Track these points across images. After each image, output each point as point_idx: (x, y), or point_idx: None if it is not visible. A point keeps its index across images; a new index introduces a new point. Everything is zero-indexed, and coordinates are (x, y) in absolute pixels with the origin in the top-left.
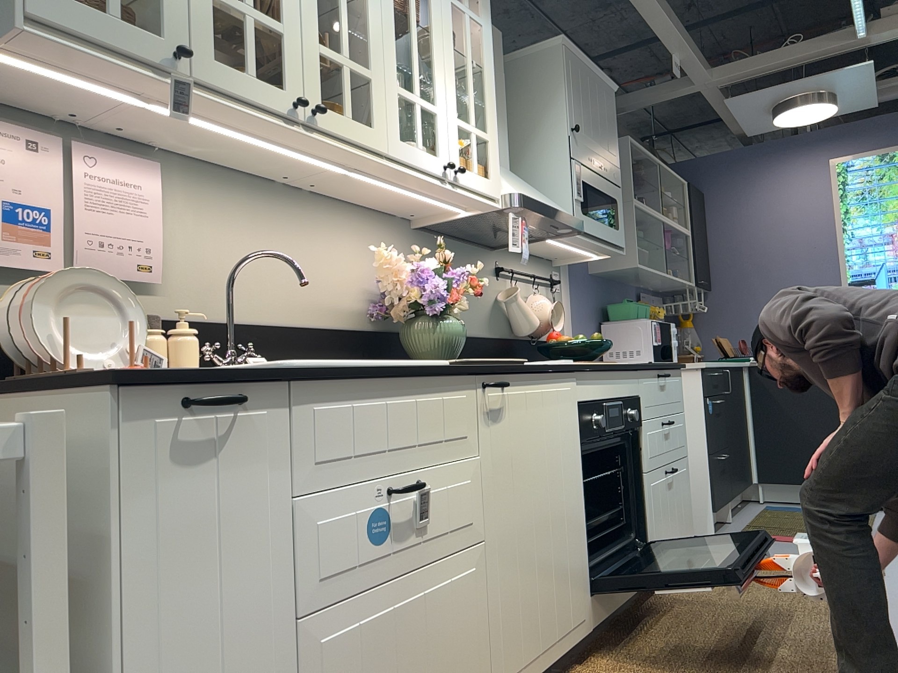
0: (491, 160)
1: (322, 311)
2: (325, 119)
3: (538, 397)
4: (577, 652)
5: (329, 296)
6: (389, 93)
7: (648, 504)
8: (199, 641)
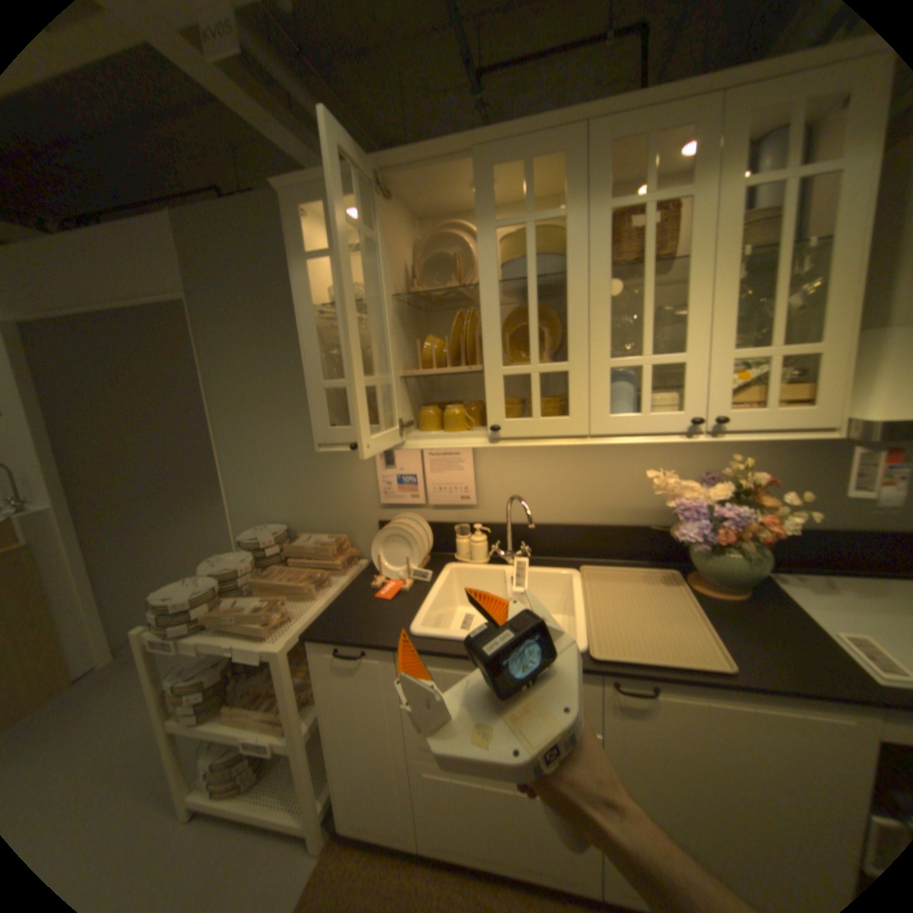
0: (823, 378)
1: (615, 512)
2: (509, 429)
3: (741, 716)
4: None
5: (625, 500)
6: (595, 373)
7: None
8: (355, 744)
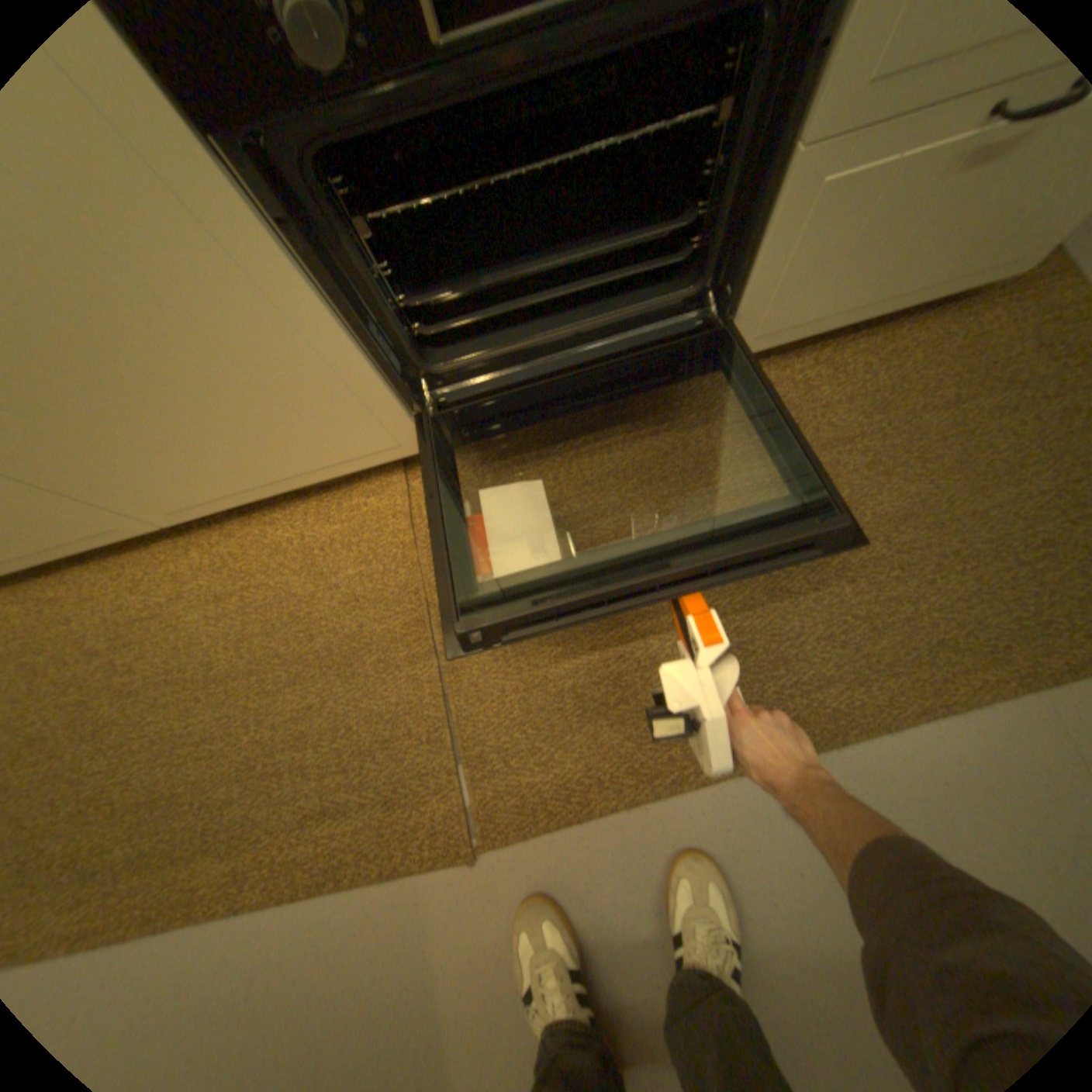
0: None
1: None
2: None
3: None
4: (390, 466)
5: None
6: None
7: (768, 236)
8: None
